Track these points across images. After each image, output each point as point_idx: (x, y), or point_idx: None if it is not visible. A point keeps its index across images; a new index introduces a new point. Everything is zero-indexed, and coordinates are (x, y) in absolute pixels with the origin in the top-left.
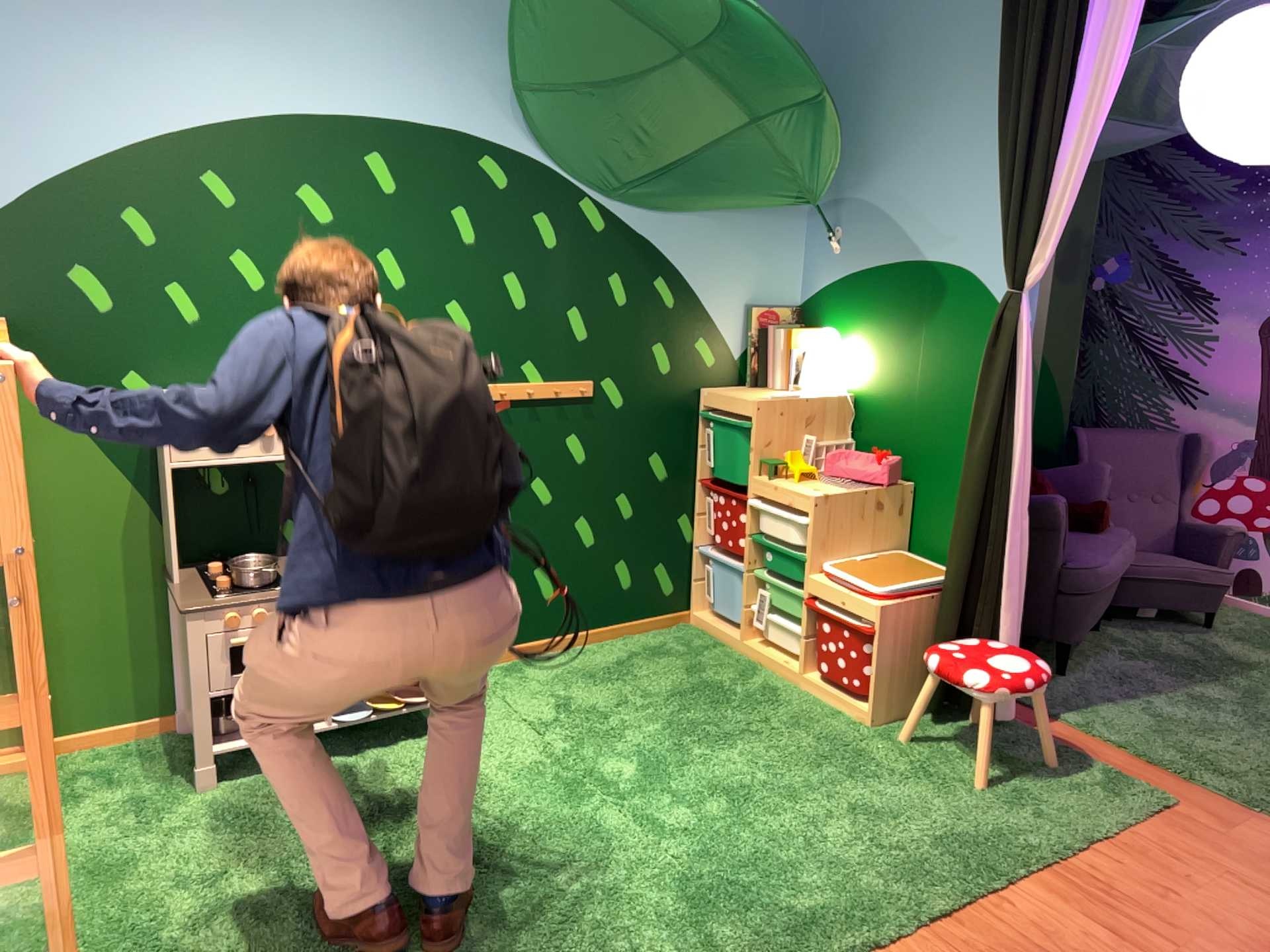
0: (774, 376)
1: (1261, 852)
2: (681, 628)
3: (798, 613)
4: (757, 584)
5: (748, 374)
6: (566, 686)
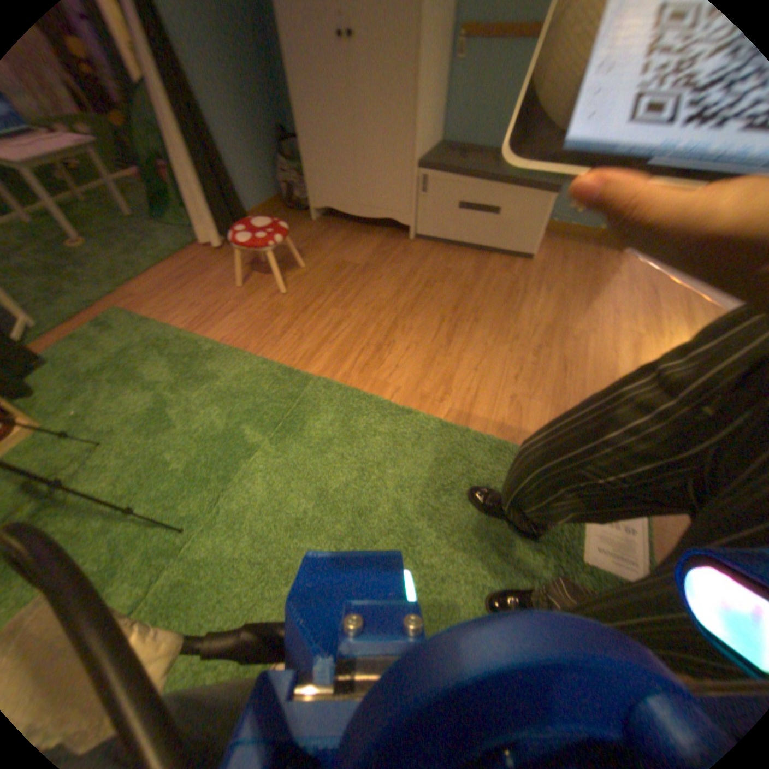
0: None
1: (159, 282)
2: None
3: None
4: None
5: None
6: None
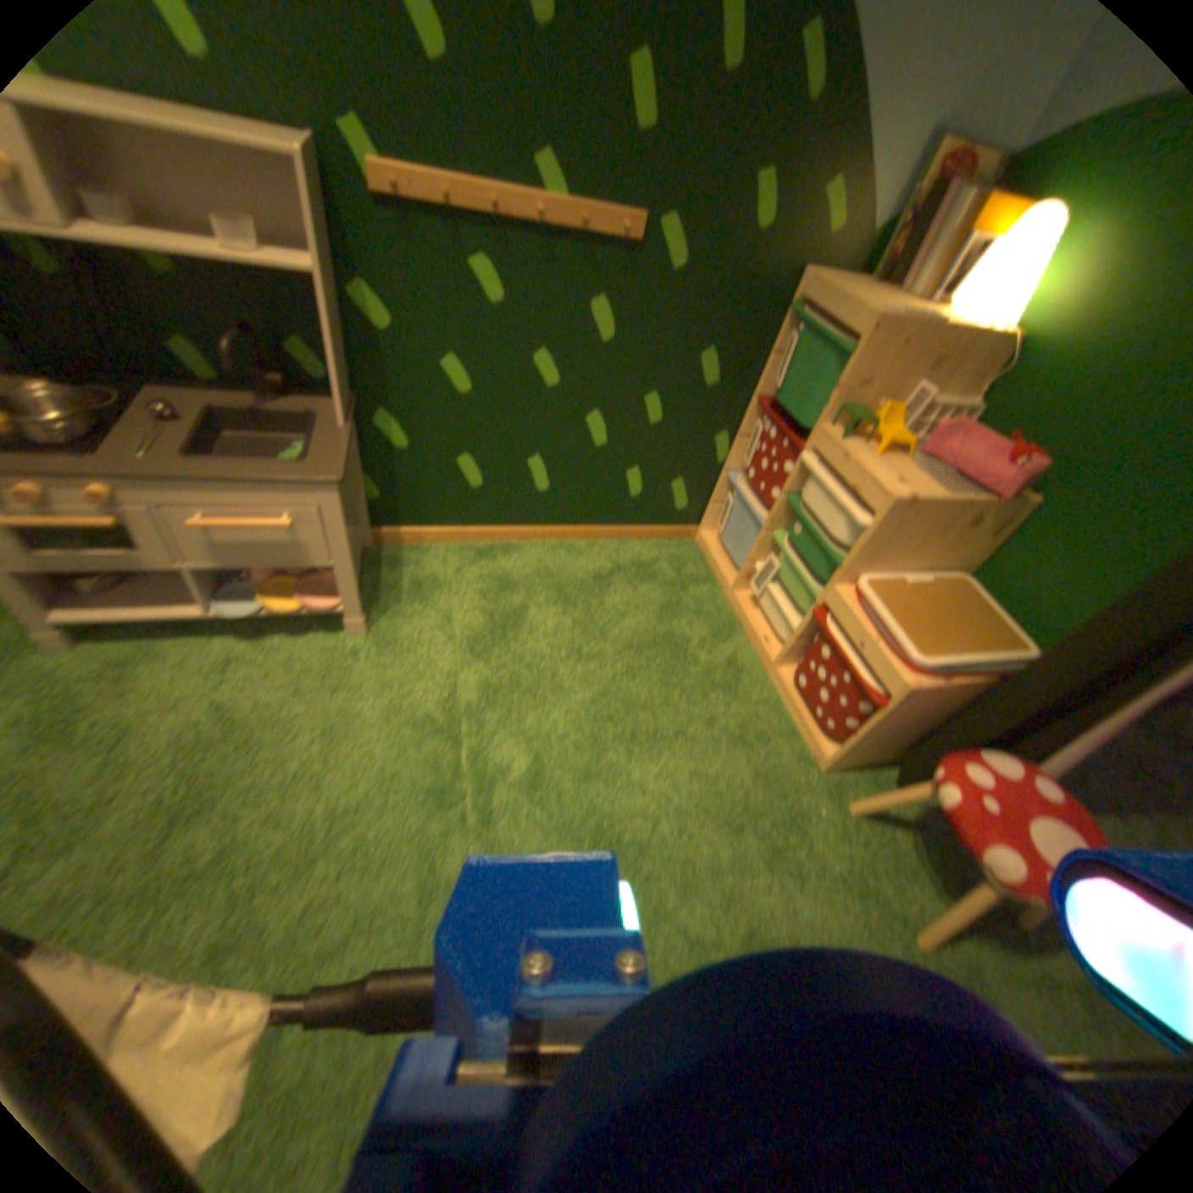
0: (922, 269)
1: None
2: (679, 543)
3: (801, 604)
4: (771, 543)
5: (885, 255)
6: (521, 597)
